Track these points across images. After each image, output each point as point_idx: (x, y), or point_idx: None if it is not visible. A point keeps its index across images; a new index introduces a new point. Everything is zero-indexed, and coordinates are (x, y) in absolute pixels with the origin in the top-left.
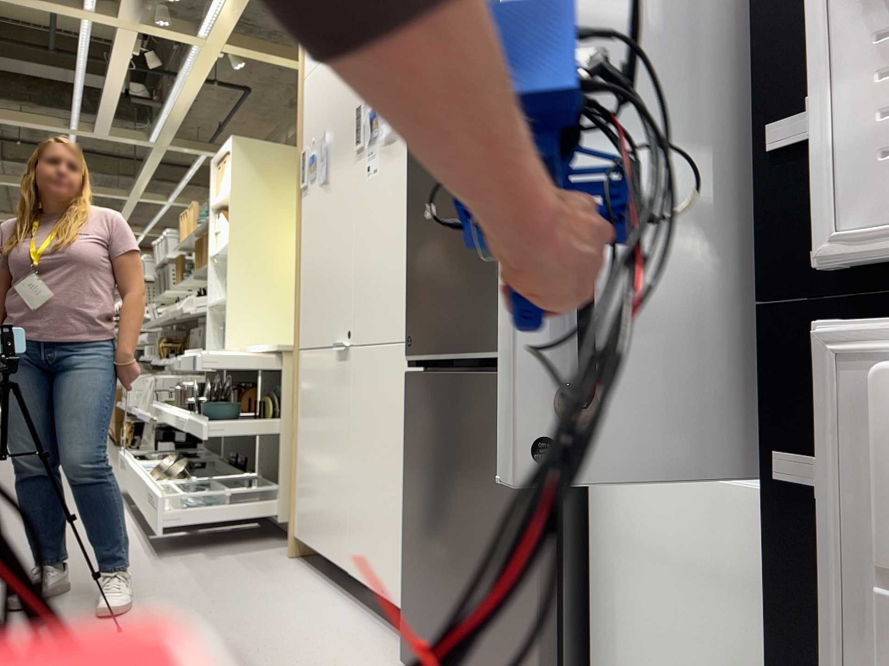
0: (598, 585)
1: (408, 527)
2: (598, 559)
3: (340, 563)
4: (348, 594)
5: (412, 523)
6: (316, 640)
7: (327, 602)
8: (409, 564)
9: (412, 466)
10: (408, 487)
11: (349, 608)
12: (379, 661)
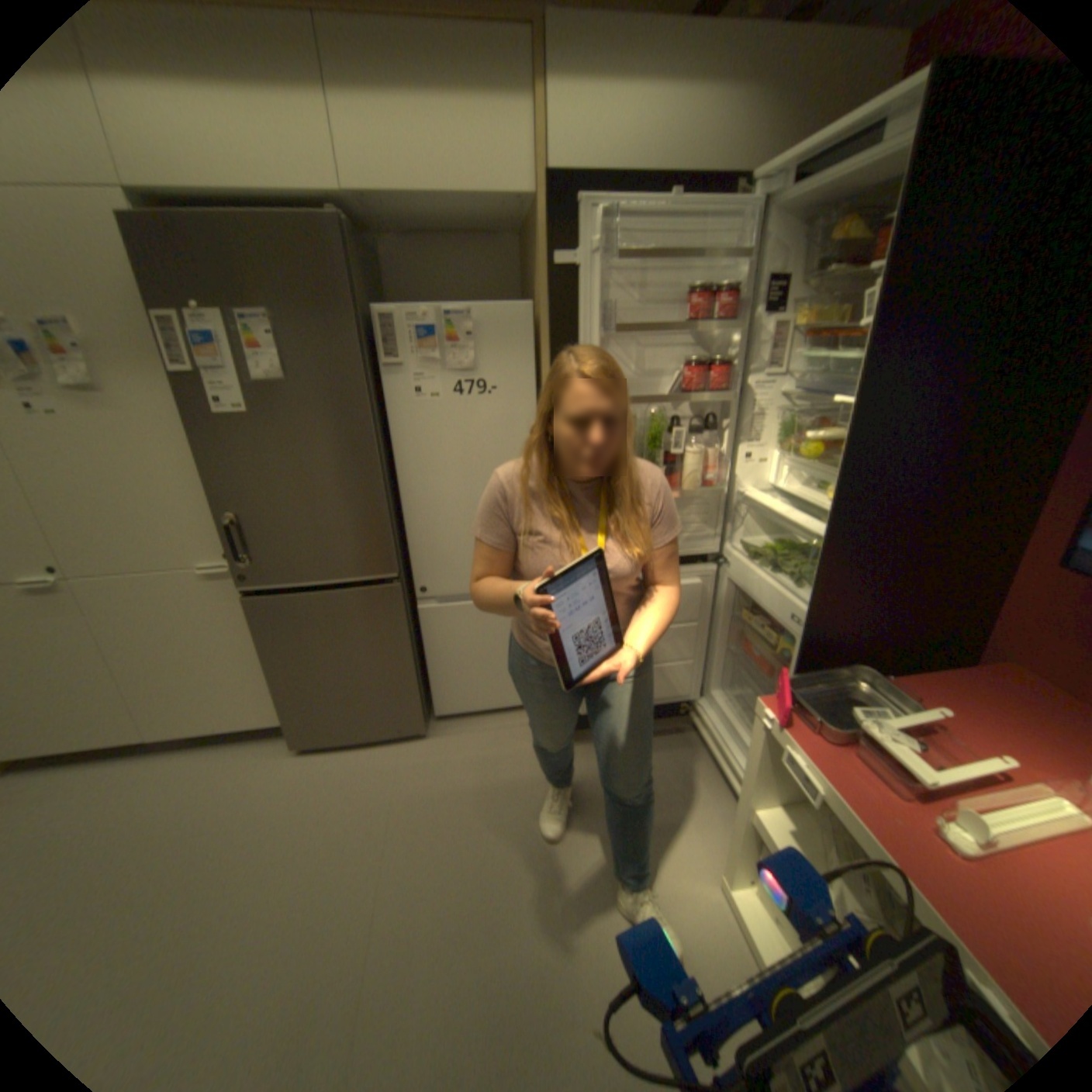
0: (426, 653)
1: (274, 684)
2: (424, 643)
3: (122, 742)
4: (137, 756)
5: (280, 680)
6: (188, 791)
7: (134, 772)
8: (280, 702)
9: (271, 651)
10: (267, 664)
11: (163, 761)
12: (257, 763)
